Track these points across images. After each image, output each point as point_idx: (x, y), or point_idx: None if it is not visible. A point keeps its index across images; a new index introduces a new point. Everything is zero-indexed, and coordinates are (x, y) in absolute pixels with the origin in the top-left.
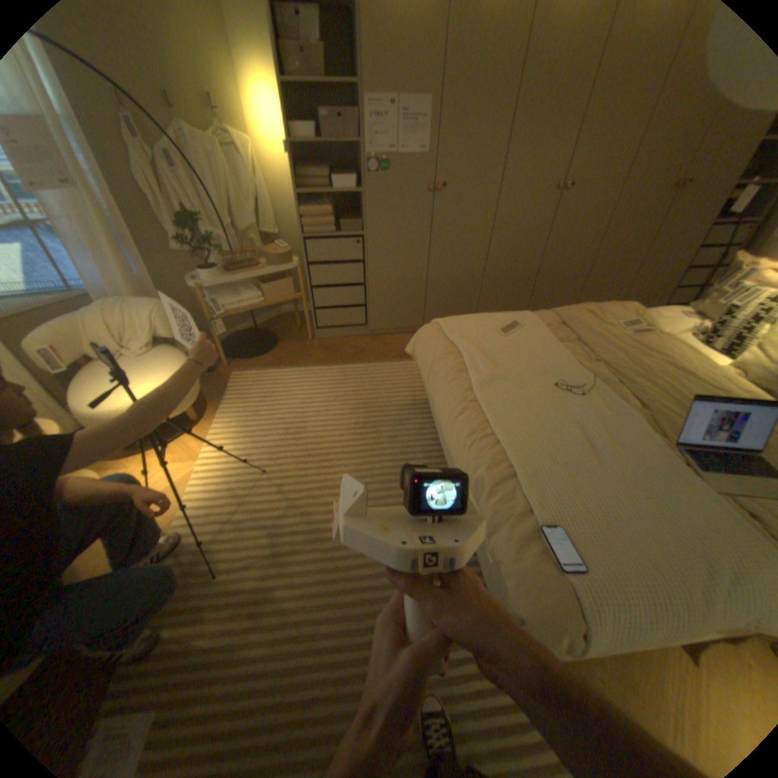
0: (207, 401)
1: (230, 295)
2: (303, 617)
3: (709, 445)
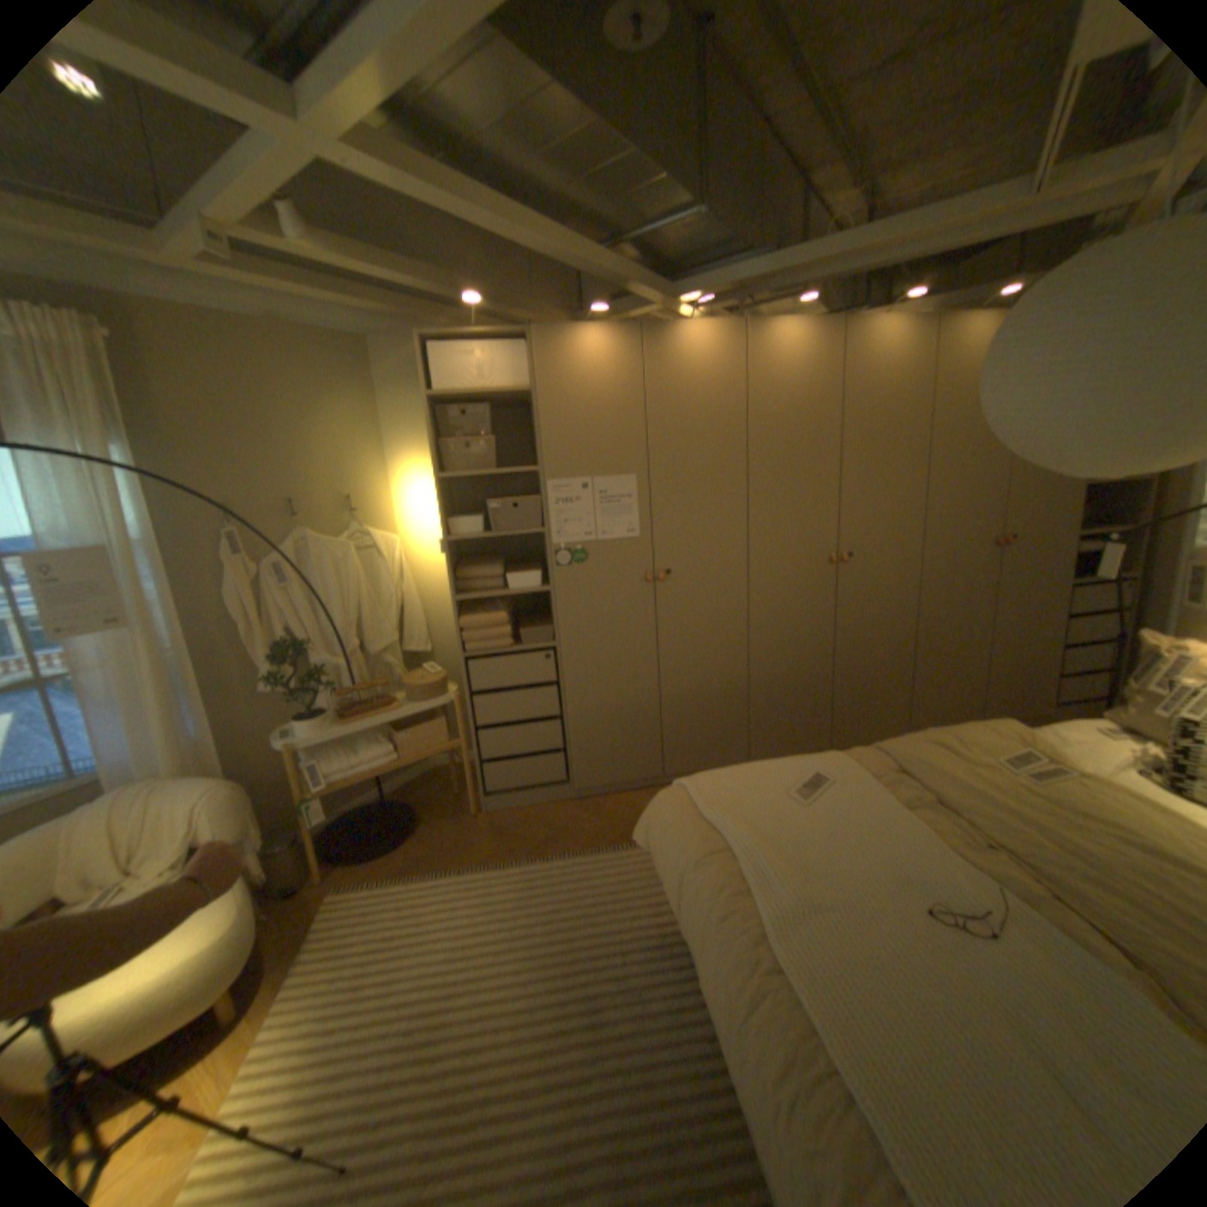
0: (265, 971)
1: (341, 755)
2: None
3: None
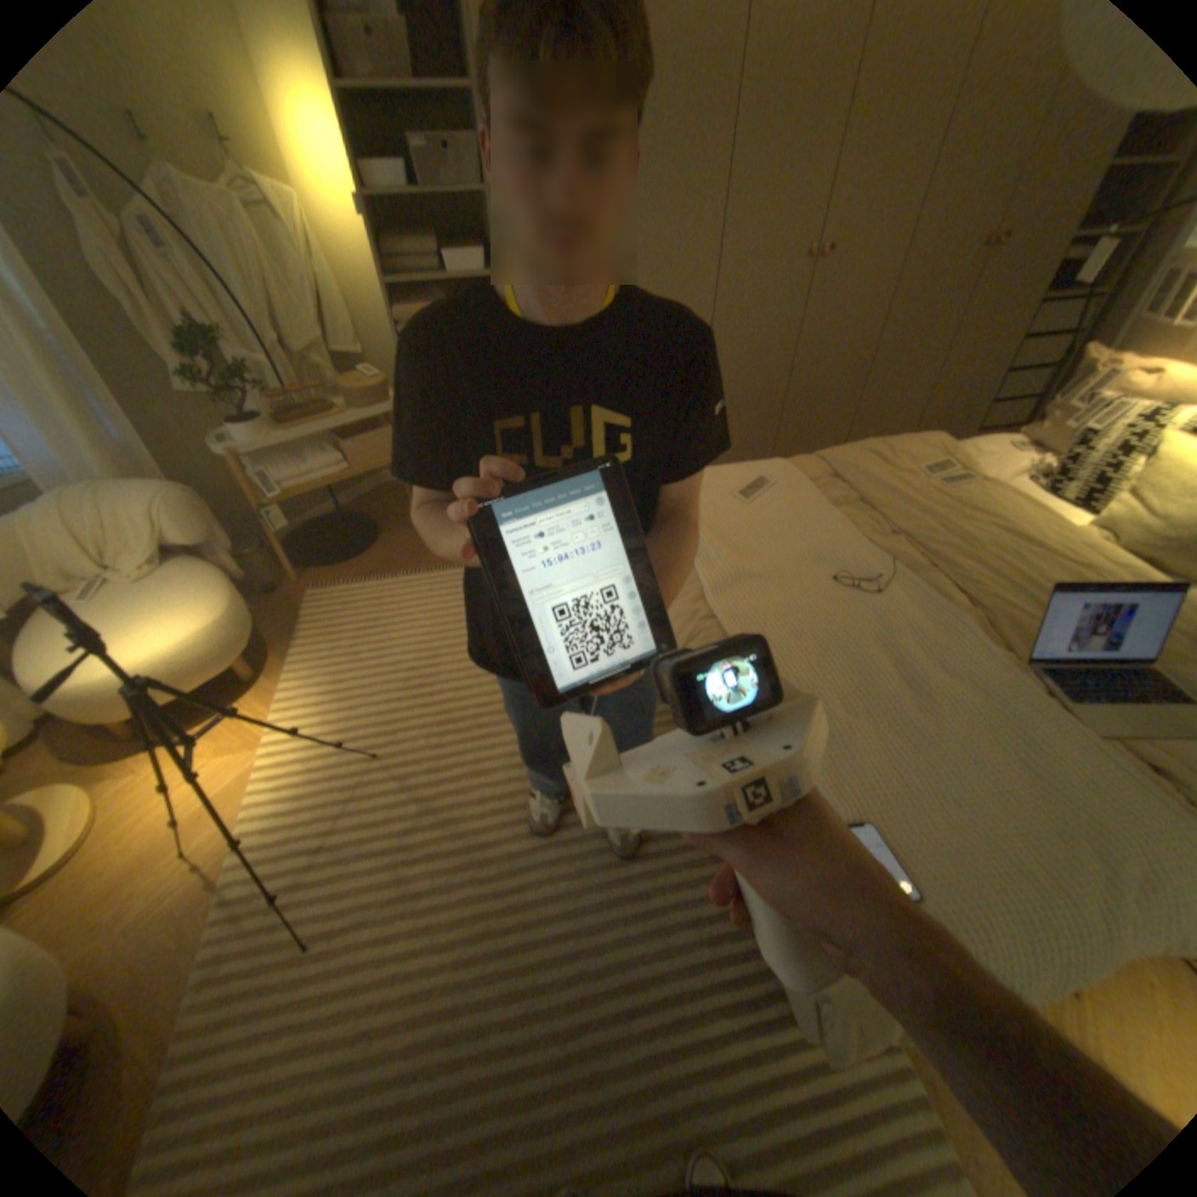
0: (266, 645)
1: (287, 463)
2: (459, 1001)
3: (1078, 660)
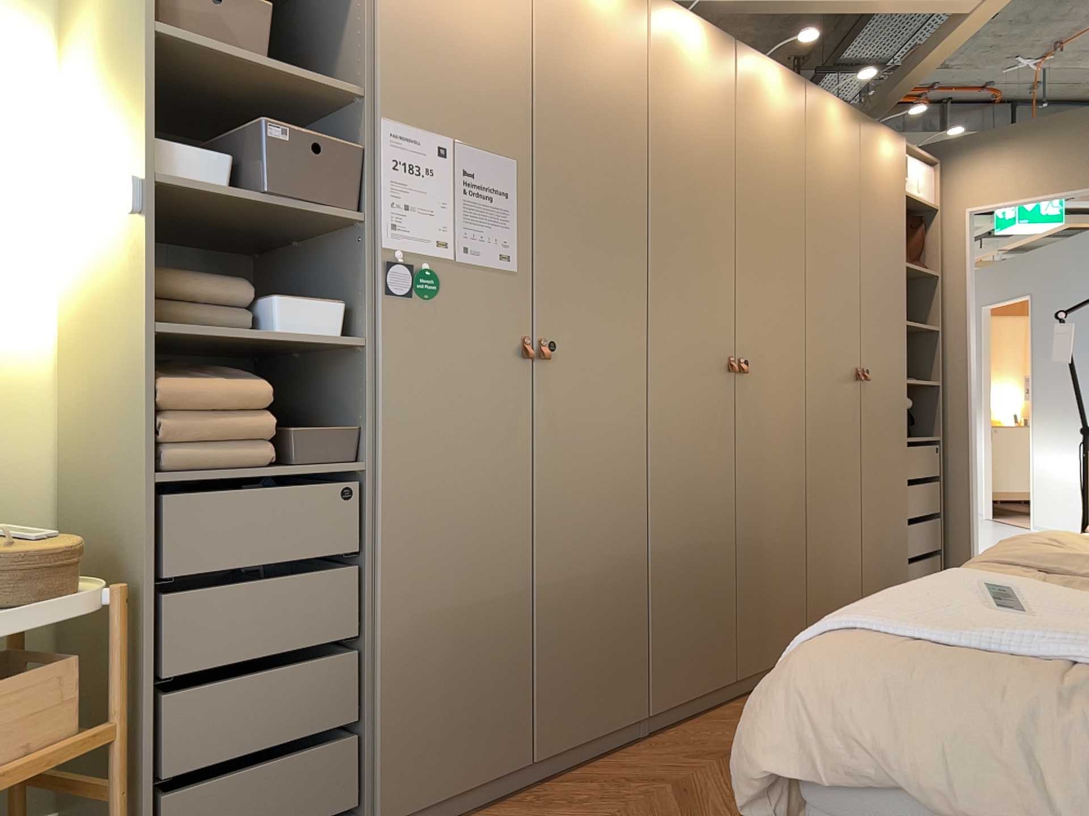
0: None
1: None
2: None
3: None
